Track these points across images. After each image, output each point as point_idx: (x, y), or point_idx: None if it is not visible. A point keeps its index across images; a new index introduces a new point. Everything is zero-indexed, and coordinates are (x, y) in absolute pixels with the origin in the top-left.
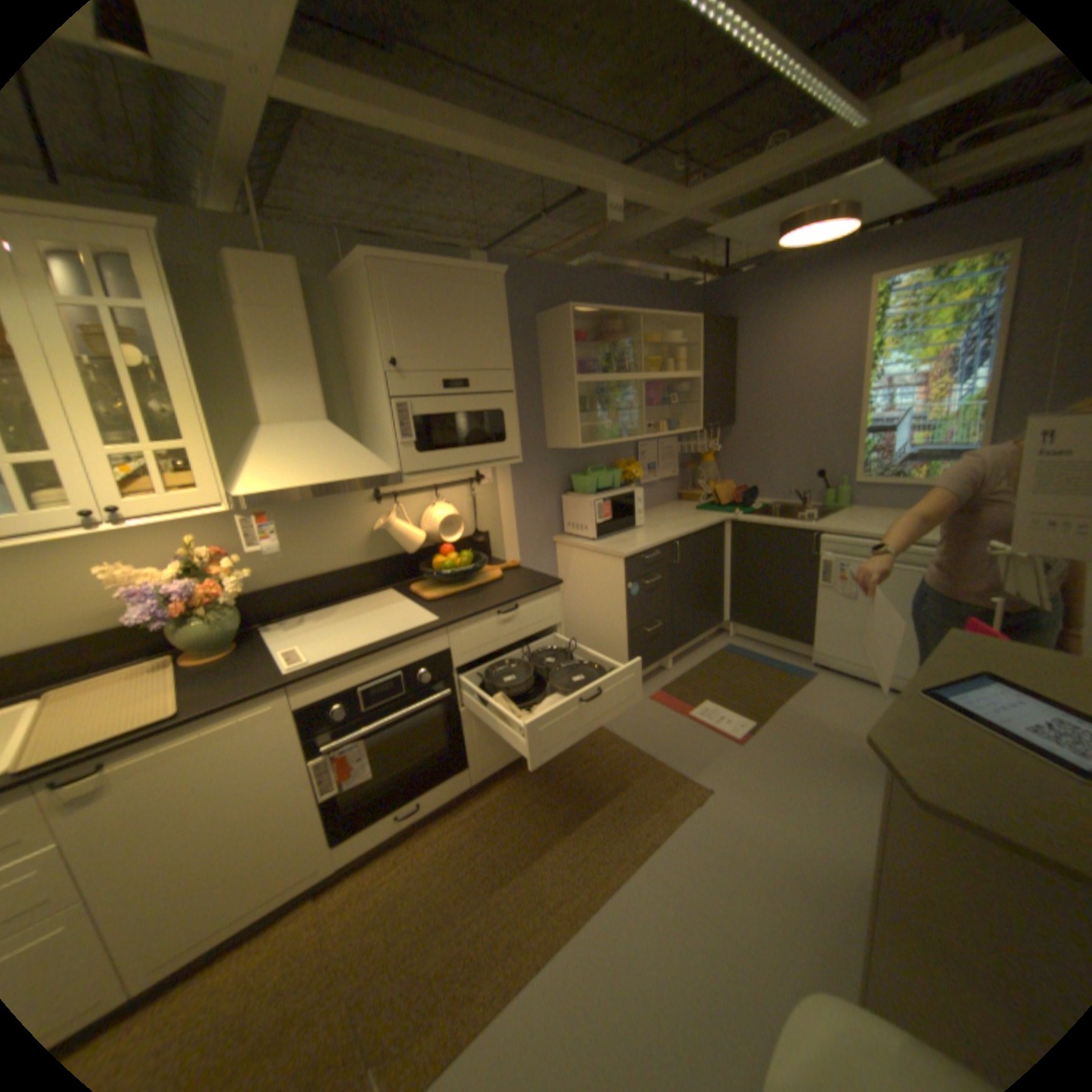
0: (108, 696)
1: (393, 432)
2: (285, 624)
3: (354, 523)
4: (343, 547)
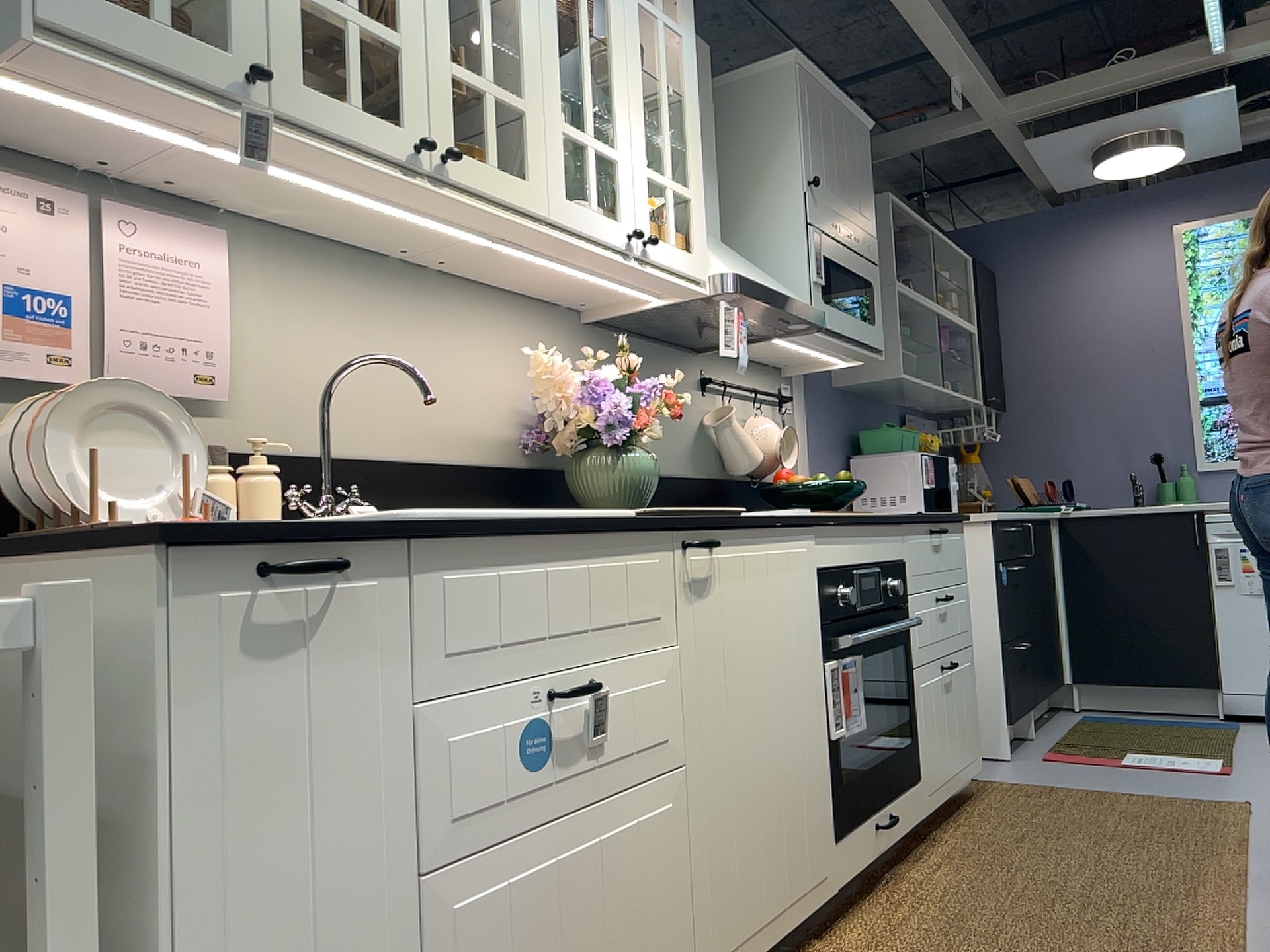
0: None
1: (809, 265)
2: None
3: (686, 412)
4: (676, 443)
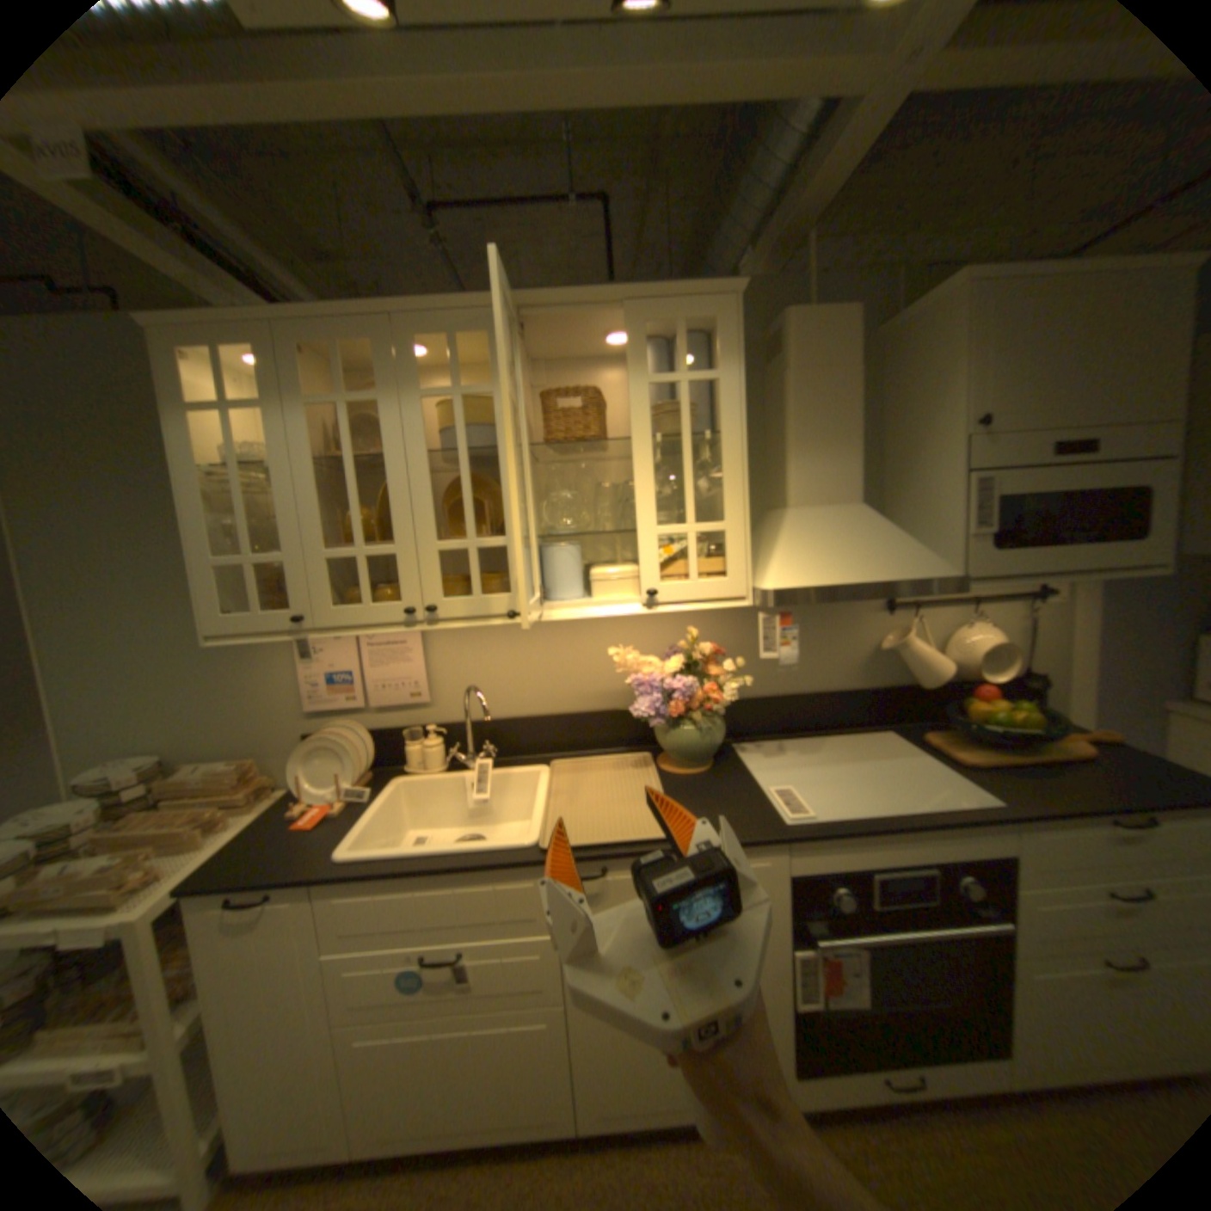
0: (604, 784)
1: (965, 517)
2: (760, 746)
3: (857, 635)
4: (838, 664)
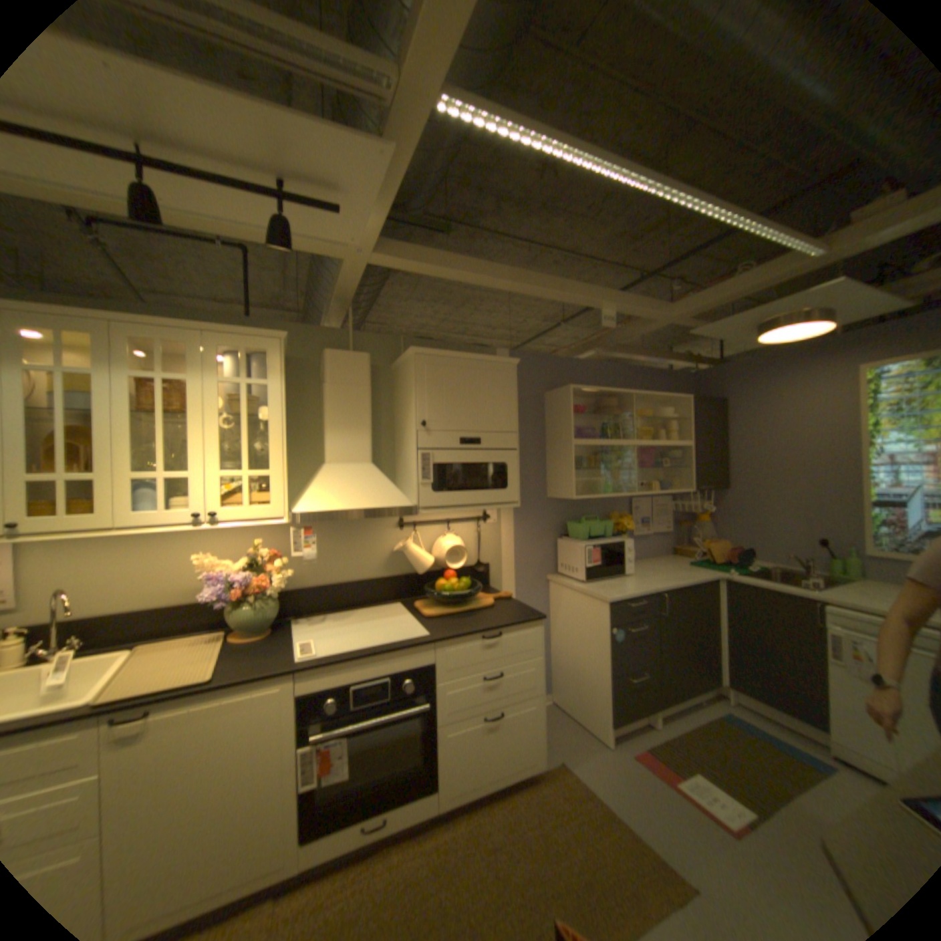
0: (174, 656)
1: (416, 474)
2: (311, 619)
3: (380, 543)
4: (368, 561)
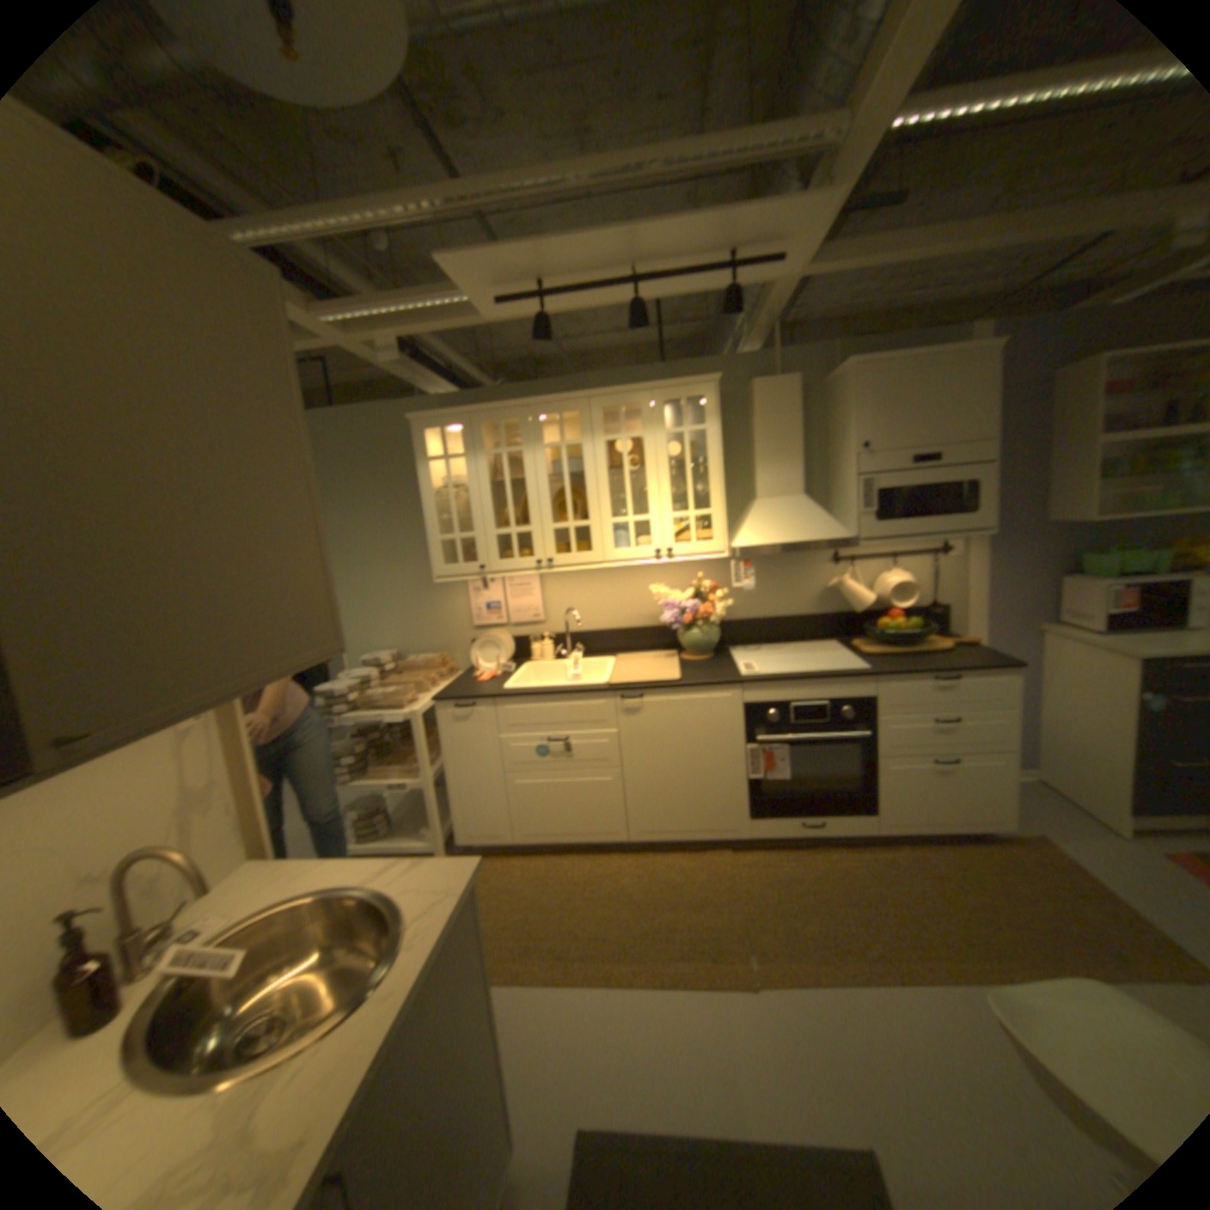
0: (646, 664)
1: (857, 503)
2: (747, 649)
3: (813, 579)
4: (801, 597)
